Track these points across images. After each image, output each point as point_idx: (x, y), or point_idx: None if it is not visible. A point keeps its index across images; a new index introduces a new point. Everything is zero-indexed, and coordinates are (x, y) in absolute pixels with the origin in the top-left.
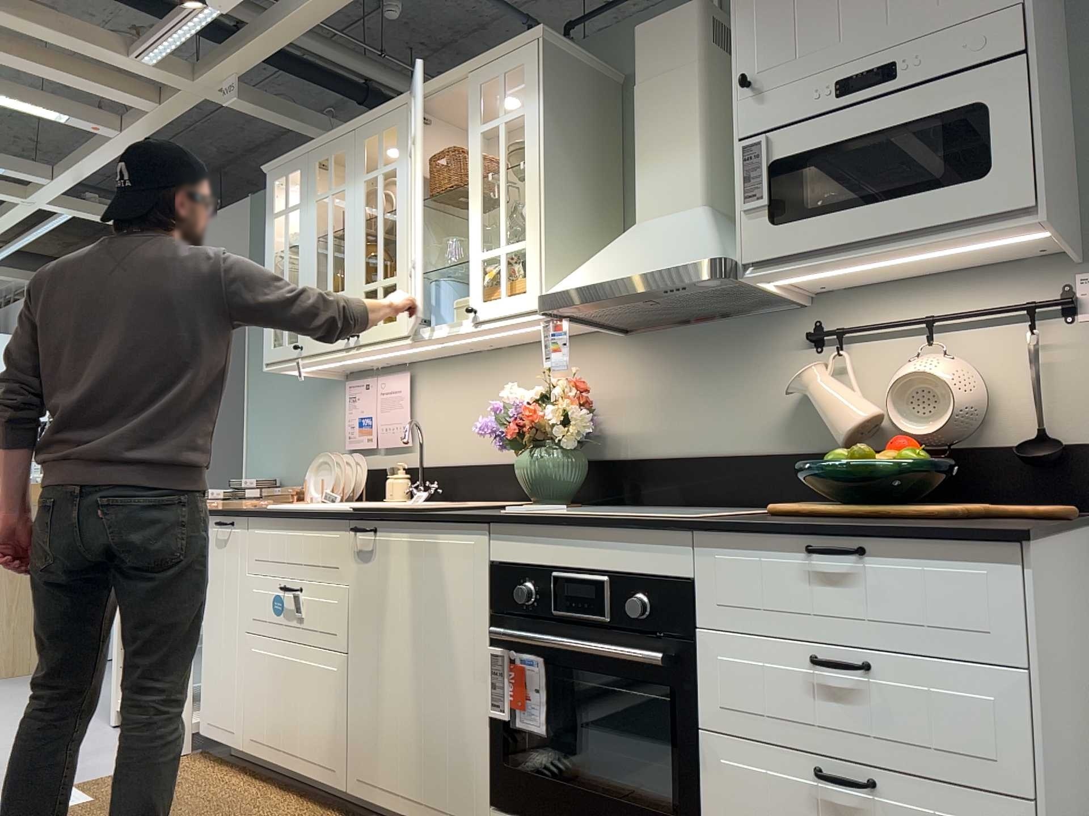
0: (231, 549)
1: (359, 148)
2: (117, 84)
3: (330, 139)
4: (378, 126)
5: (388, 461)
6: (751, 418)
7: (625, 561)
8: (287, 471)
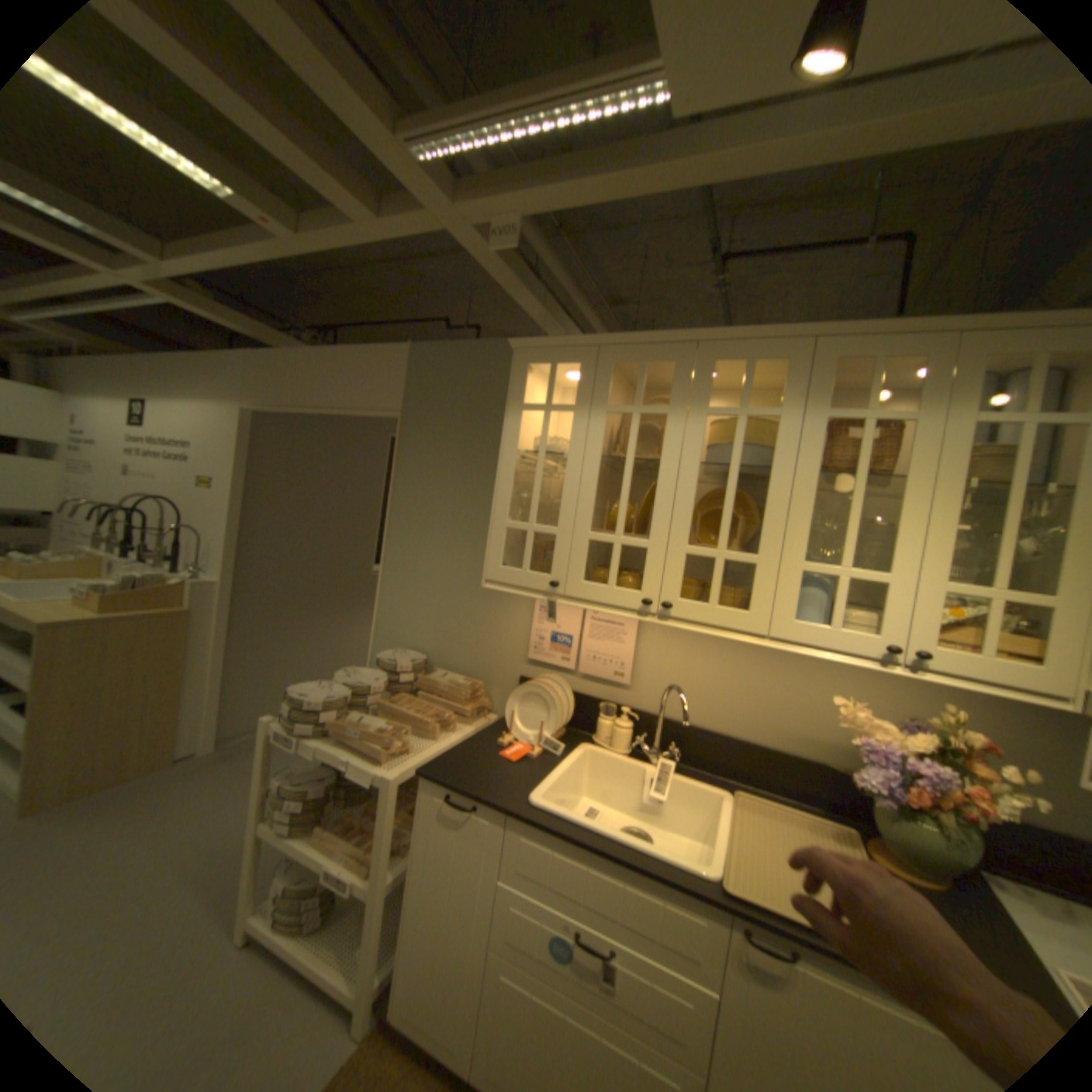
0: (469, 840)
1: (706, 367)
2: (332, 164)
3: (649, 339)
4: (749, 348)
5: (588, 688)
6: None
7: None
8: (435, 649)
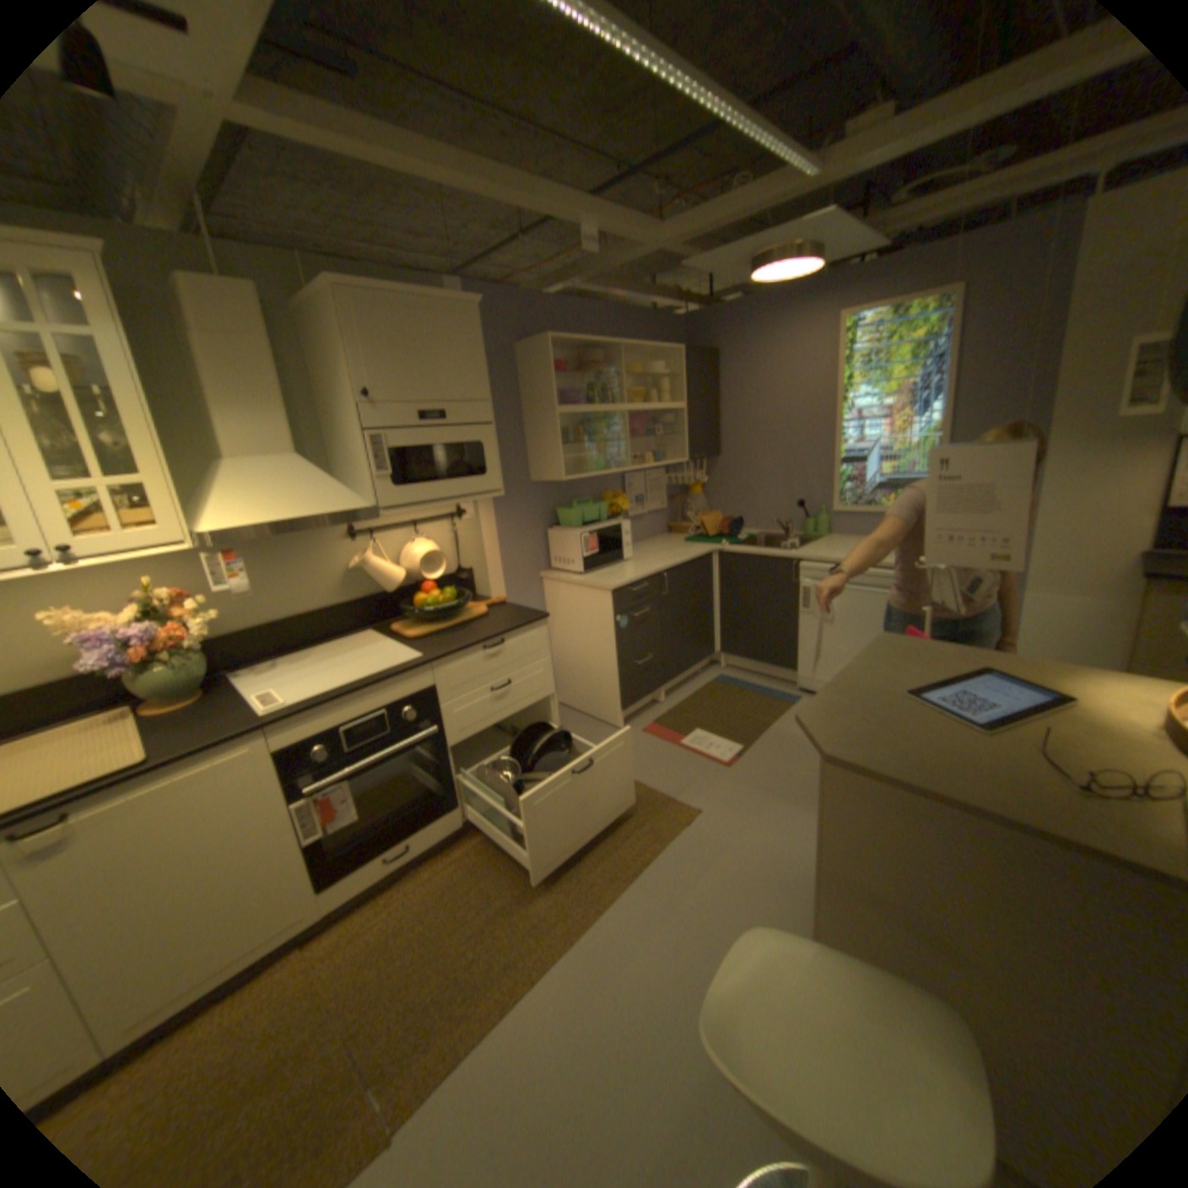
0: None
1: None
2: None
3: None
4: None
5: None
6: (317, 586)
7: (393, 694)
8: None
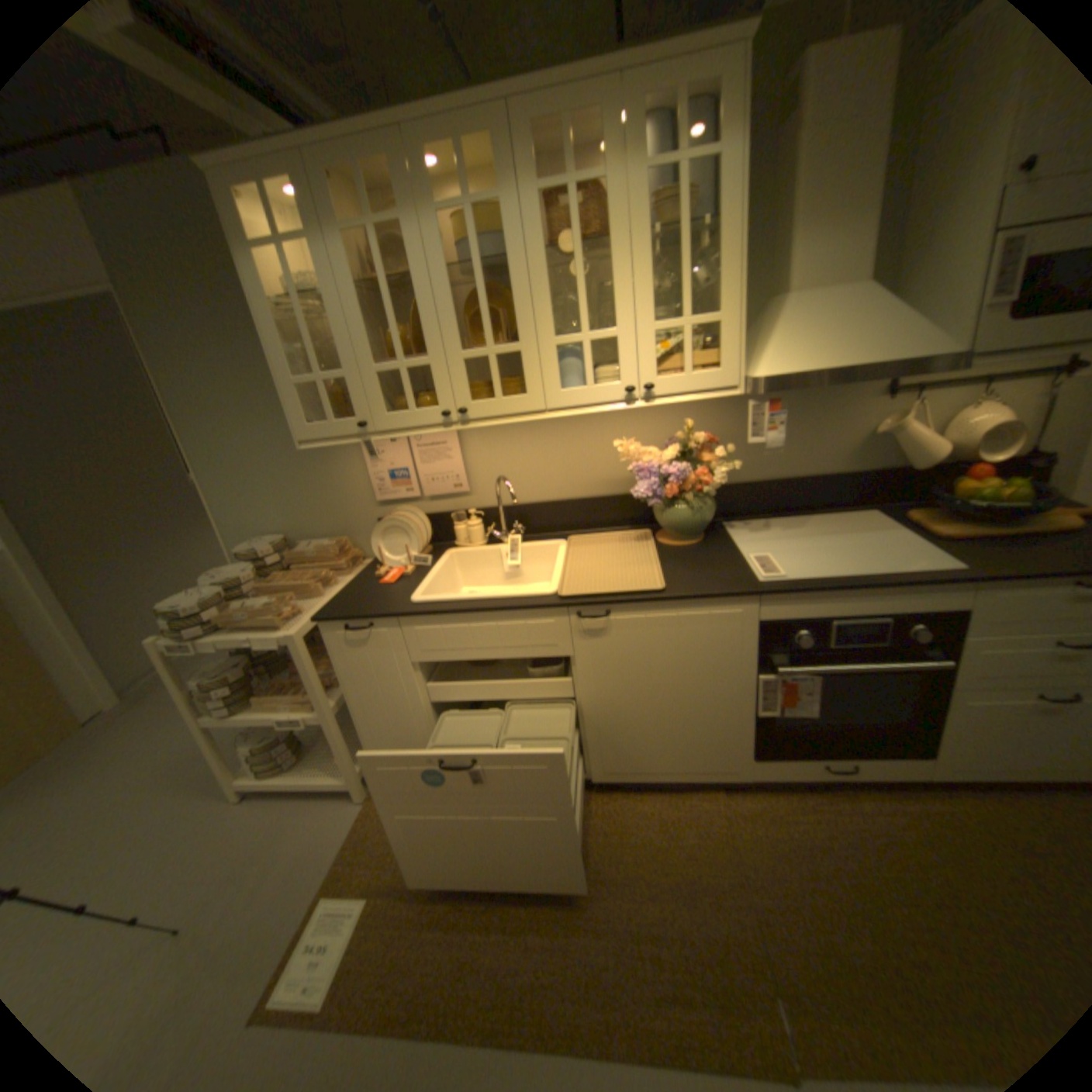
0: (378, 648)
1: (416, 155)
2: None
3: (348, 130)
4: (449, 123)
5: (439, 507)
6: (831, 449)
7: (910, 607)
8: (289, 527)
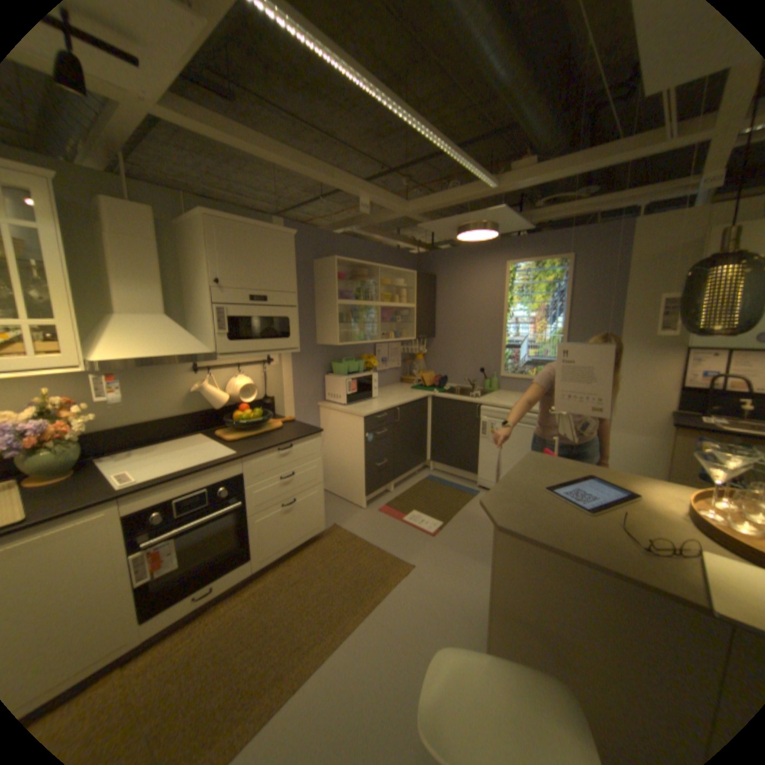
0: None
1: None
2: None
3: None
4: None
5: None
6: (167, 402)
7: (213, 479)
8: None
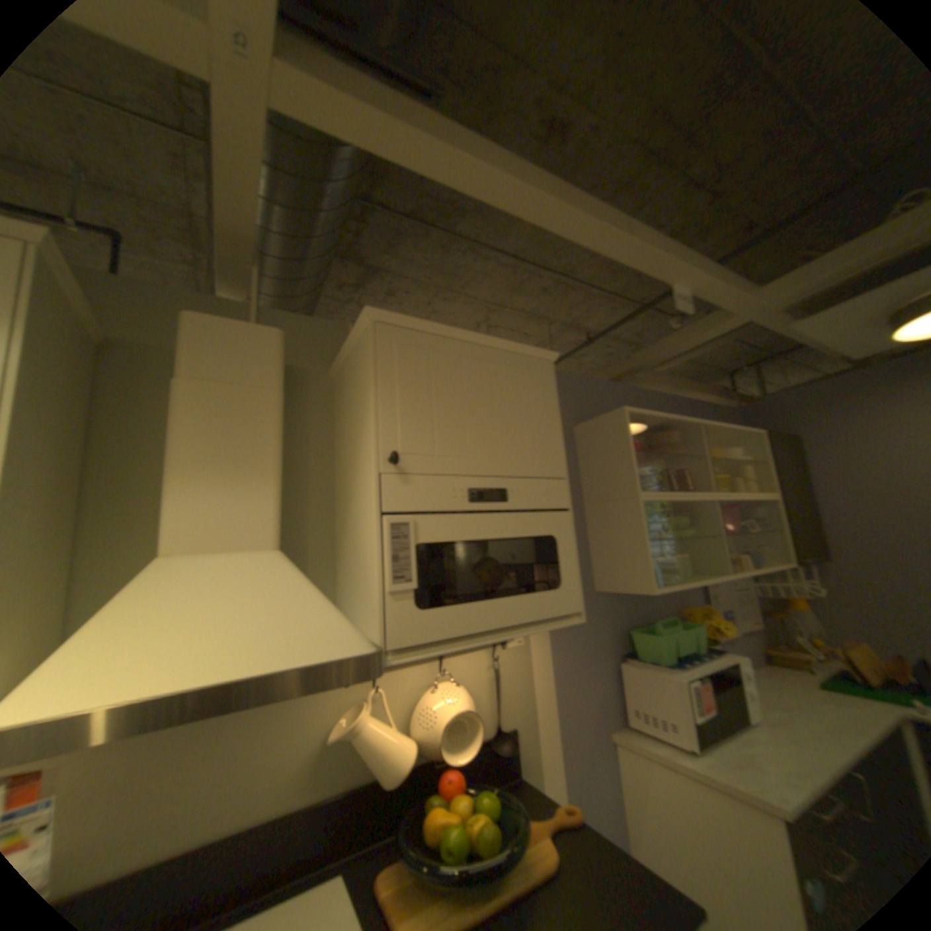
0: None
1: None
2: None
3: None
4: None
5: None
6: (270, 774)
7: None
8: None
